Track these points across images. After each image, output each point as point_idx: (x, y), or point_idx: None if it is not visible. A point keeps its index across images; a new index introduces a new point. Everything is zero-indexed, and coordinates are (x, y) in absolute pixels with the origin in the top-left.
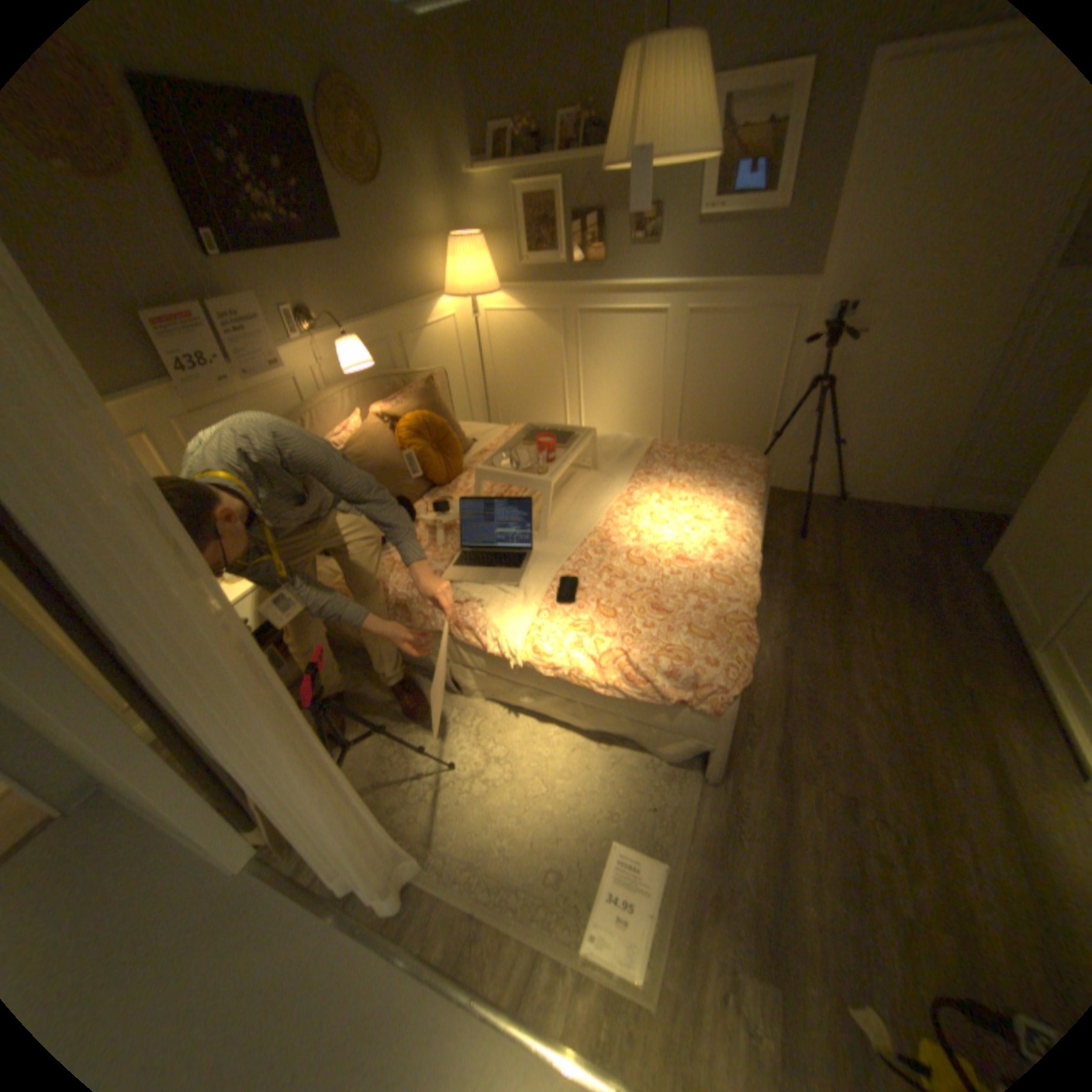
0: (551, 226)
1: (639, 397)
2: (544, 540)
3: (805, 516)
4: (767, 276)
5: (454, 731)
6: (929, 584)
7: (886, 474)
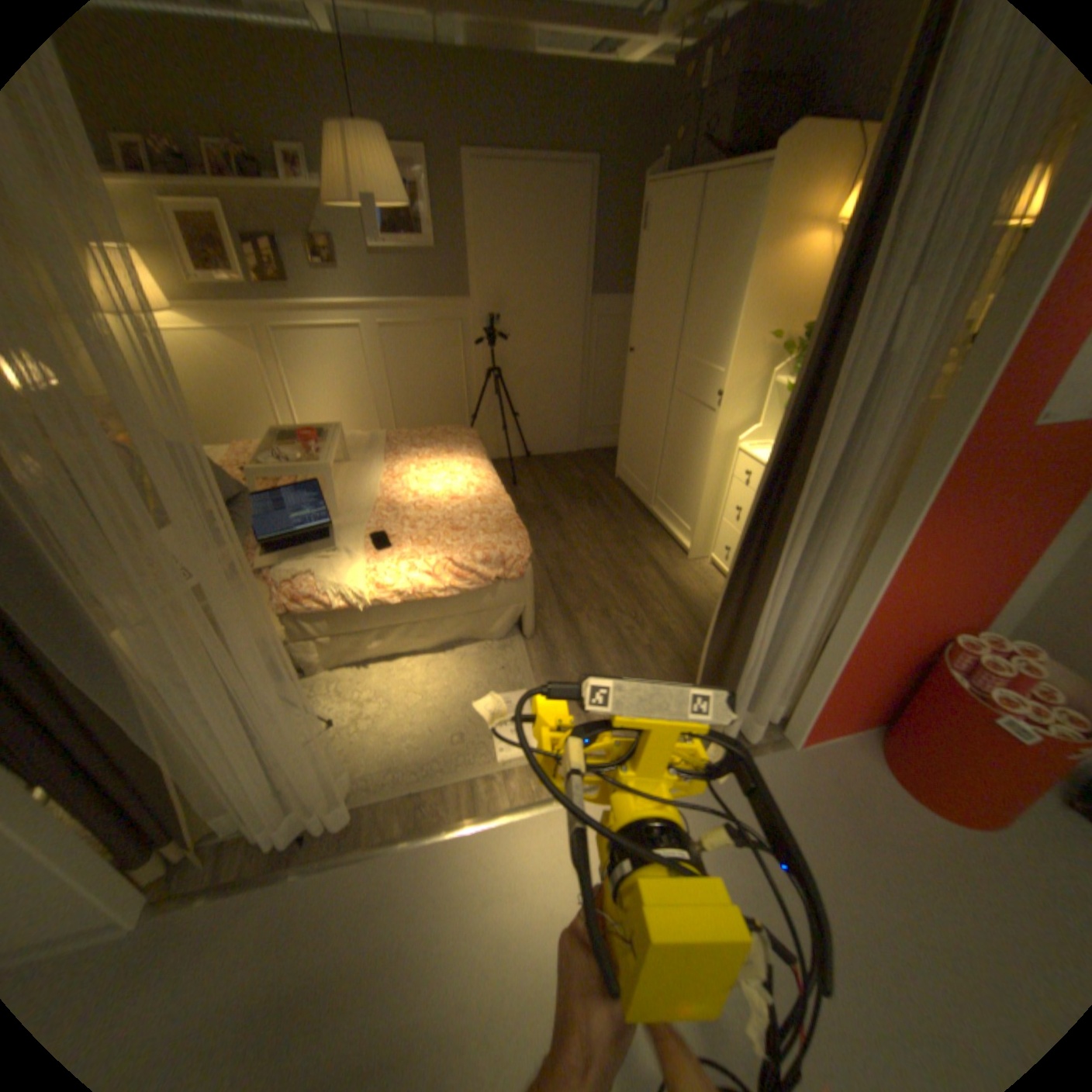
0: (217, 245)
1: (352, 403)
2: (335, 515)
3: (509, 472)
4: (431, 297)
5: (313, 701)
6: (592, 491)
7: (546, 433)
